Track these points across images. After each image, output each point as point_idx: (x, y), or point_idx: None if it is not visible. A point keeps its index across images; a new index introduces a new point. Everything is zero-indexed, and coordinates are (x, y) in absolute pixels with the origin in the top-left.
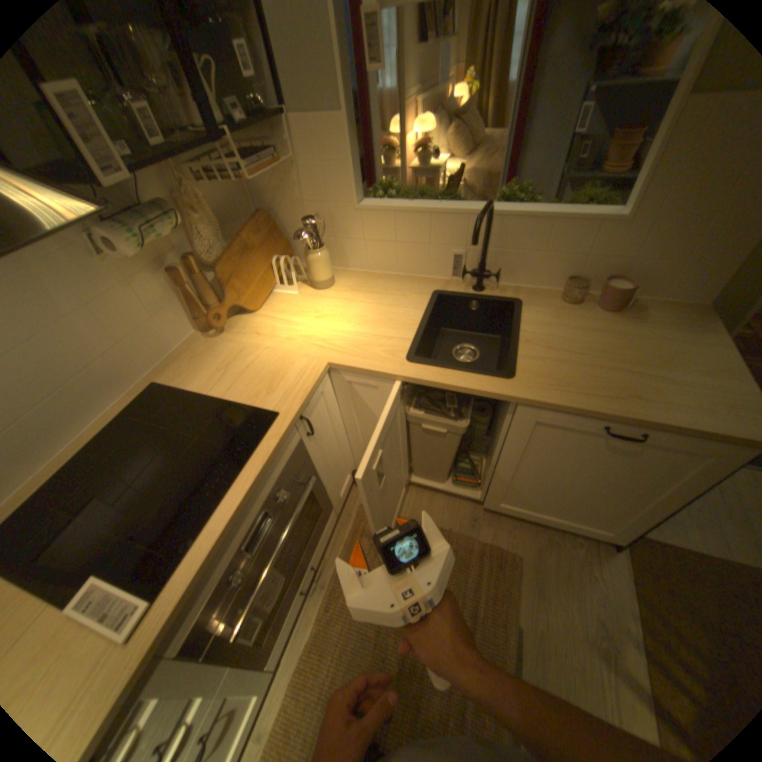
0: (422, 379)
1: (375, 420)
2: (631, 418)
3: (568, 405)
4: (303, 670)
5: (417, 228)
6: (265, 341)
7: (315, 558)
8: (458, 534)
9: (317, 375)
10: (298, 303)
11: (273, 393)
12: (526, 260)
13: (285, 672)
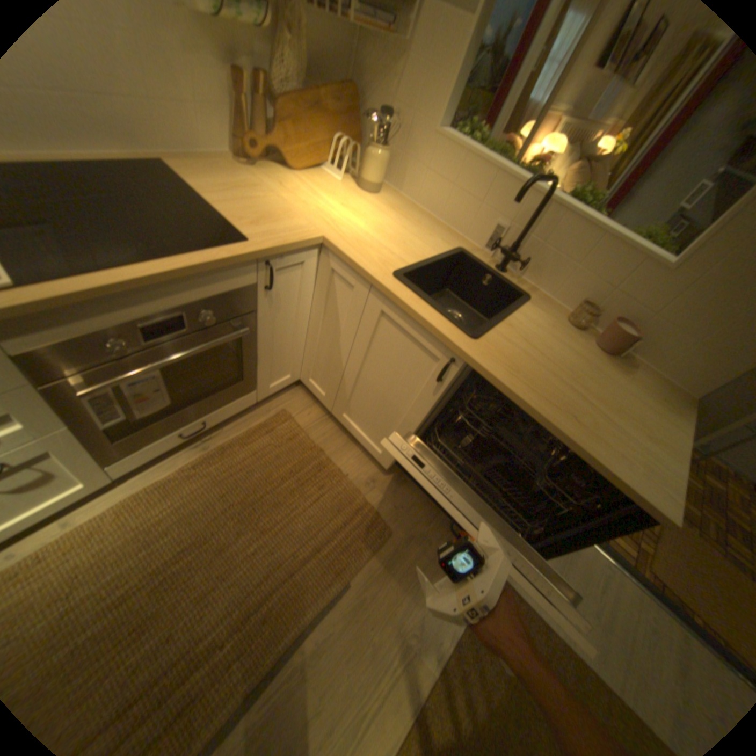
0: (396, 295)
1: (338, 329)
2: (557, 428)
3: (507, 387)
4: (142, 498)
5: (481, 181)
6: (283, 193)
7: (214, 419)
8: (351, 482)
9: (307, 238)
10: (337, 188)
11: (257, 226)
12: (559, 266)
13: (126, 491)
